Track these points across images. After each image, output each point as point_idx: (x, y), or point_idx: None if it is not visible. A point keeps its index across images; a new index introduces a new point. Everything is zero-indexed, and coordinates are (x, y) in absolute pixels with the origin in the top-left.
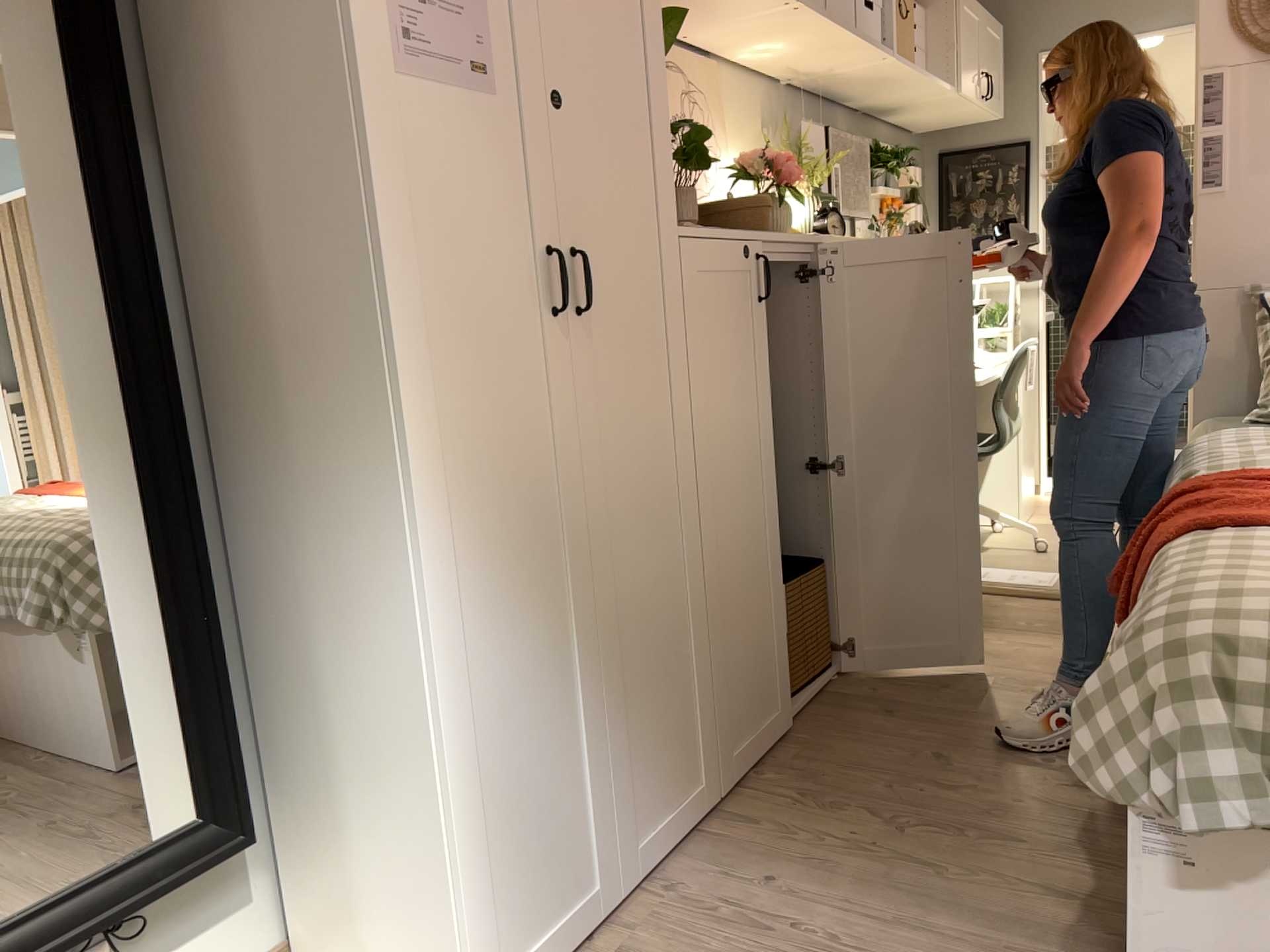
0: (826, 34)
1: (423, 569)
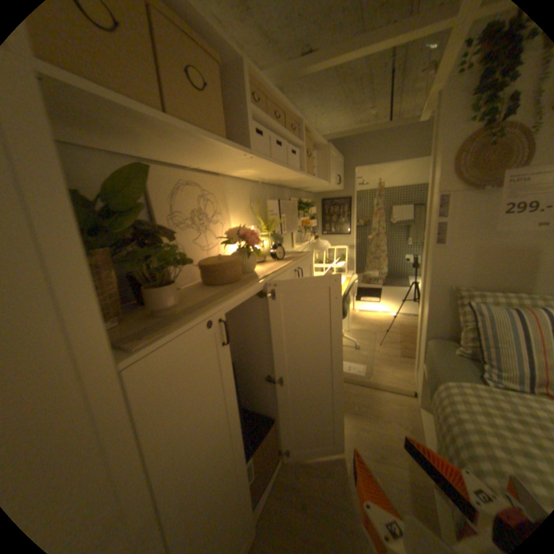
0: (272, 167)
1: None
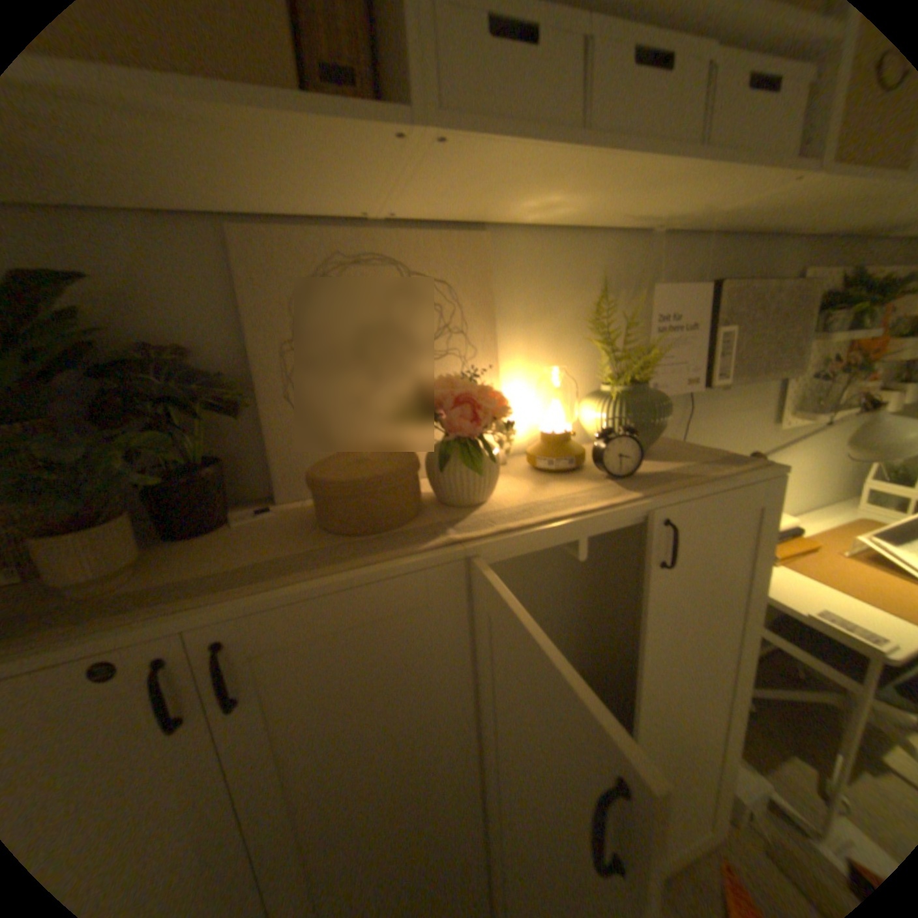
0: (604, 164)
1: None
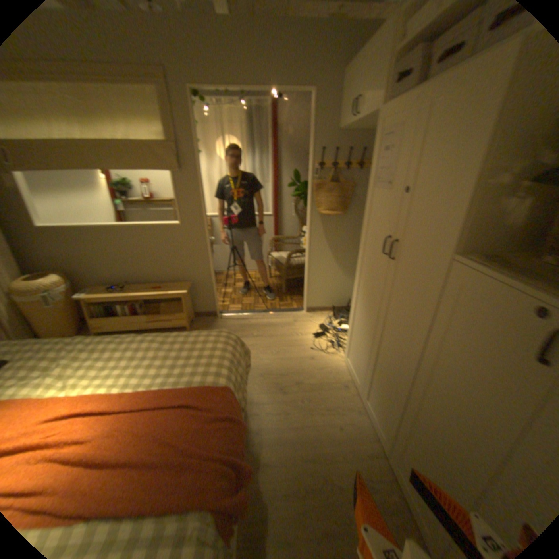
0: None
1: (356, 284)
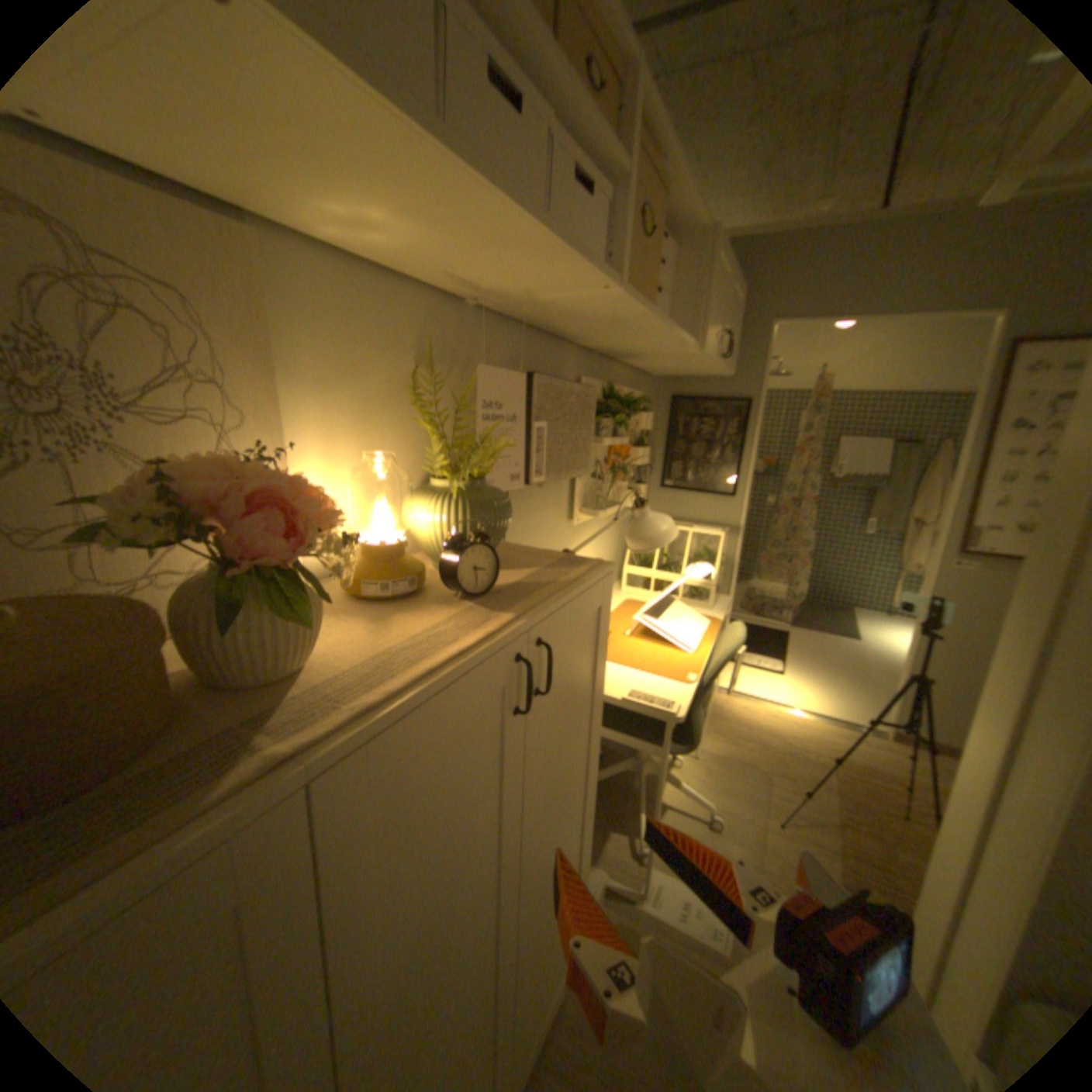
0: (457, 190)
1: None
